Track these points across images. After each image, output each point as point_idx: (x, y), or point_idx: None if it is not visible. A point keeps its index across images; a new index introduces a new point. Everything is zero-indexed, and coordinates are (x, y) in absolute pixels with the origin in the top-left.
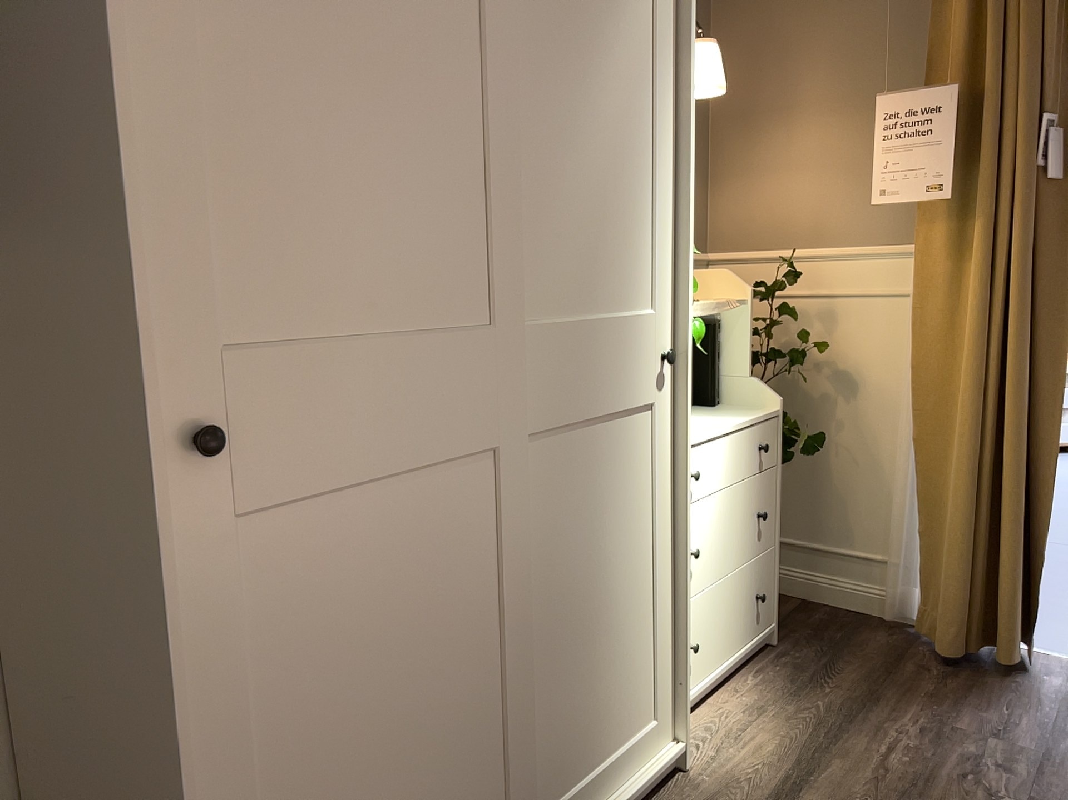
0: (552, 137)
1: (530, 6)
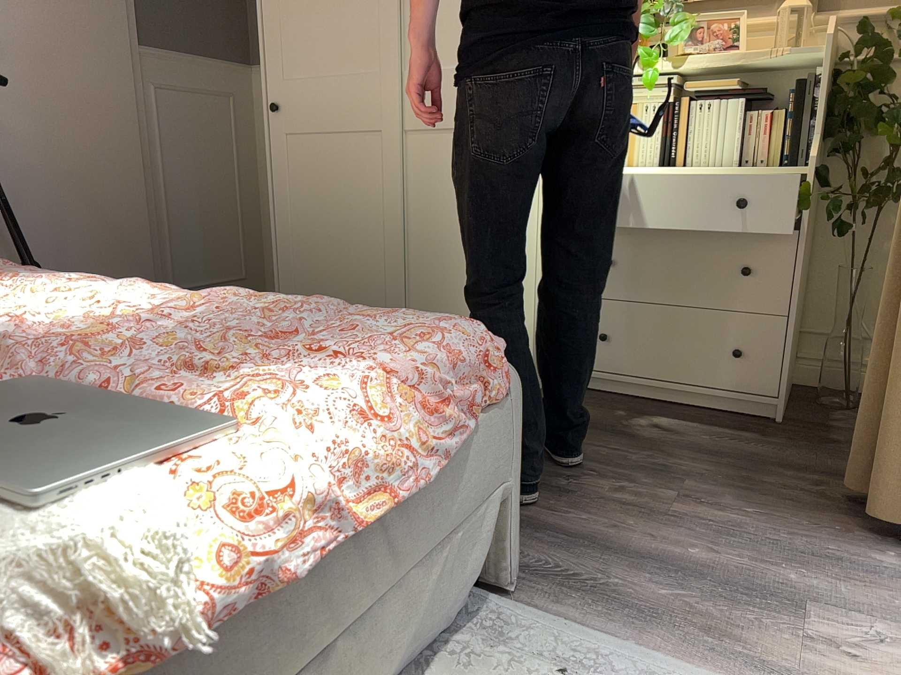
0: None
1: None
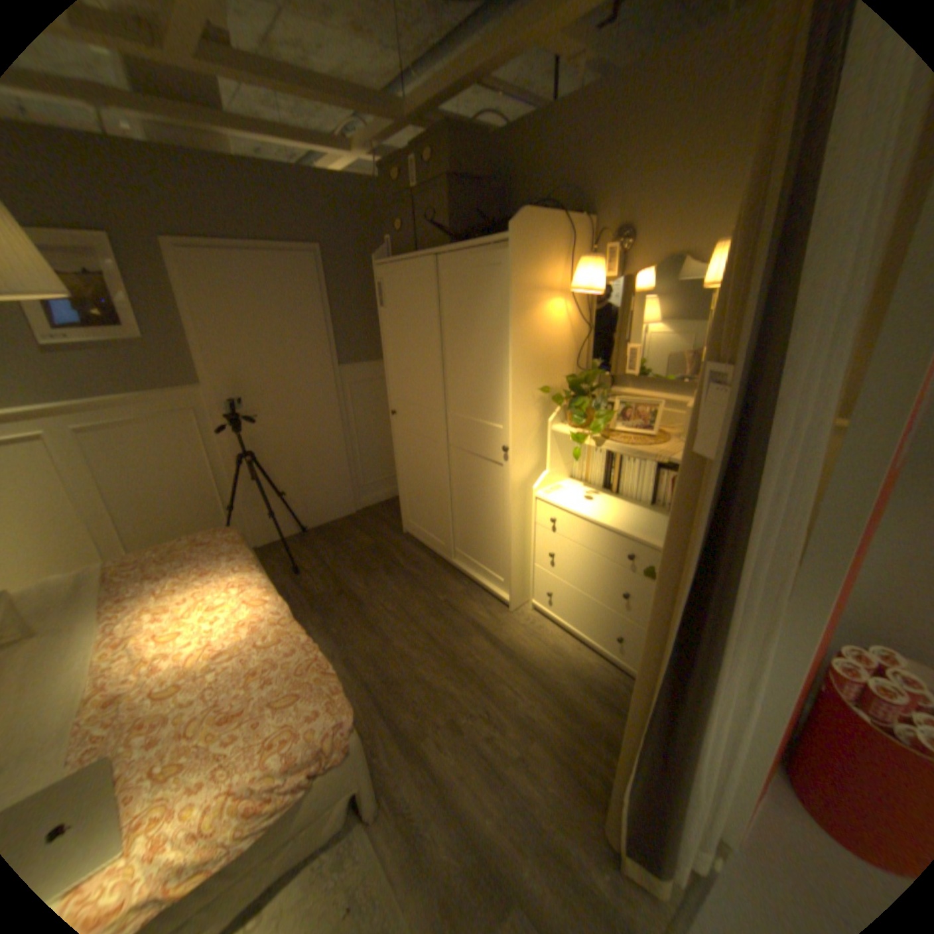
0: (457, 360)
1: (449, 319)
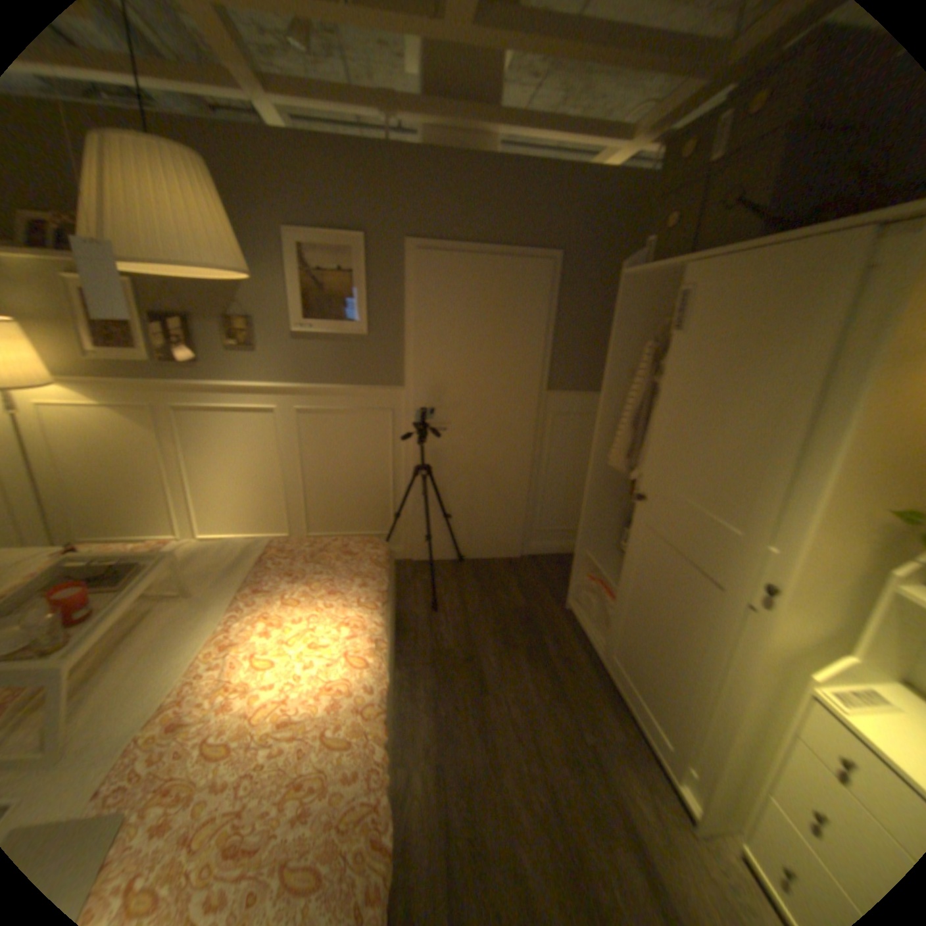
0: (720, 417)
1: (724, 353)
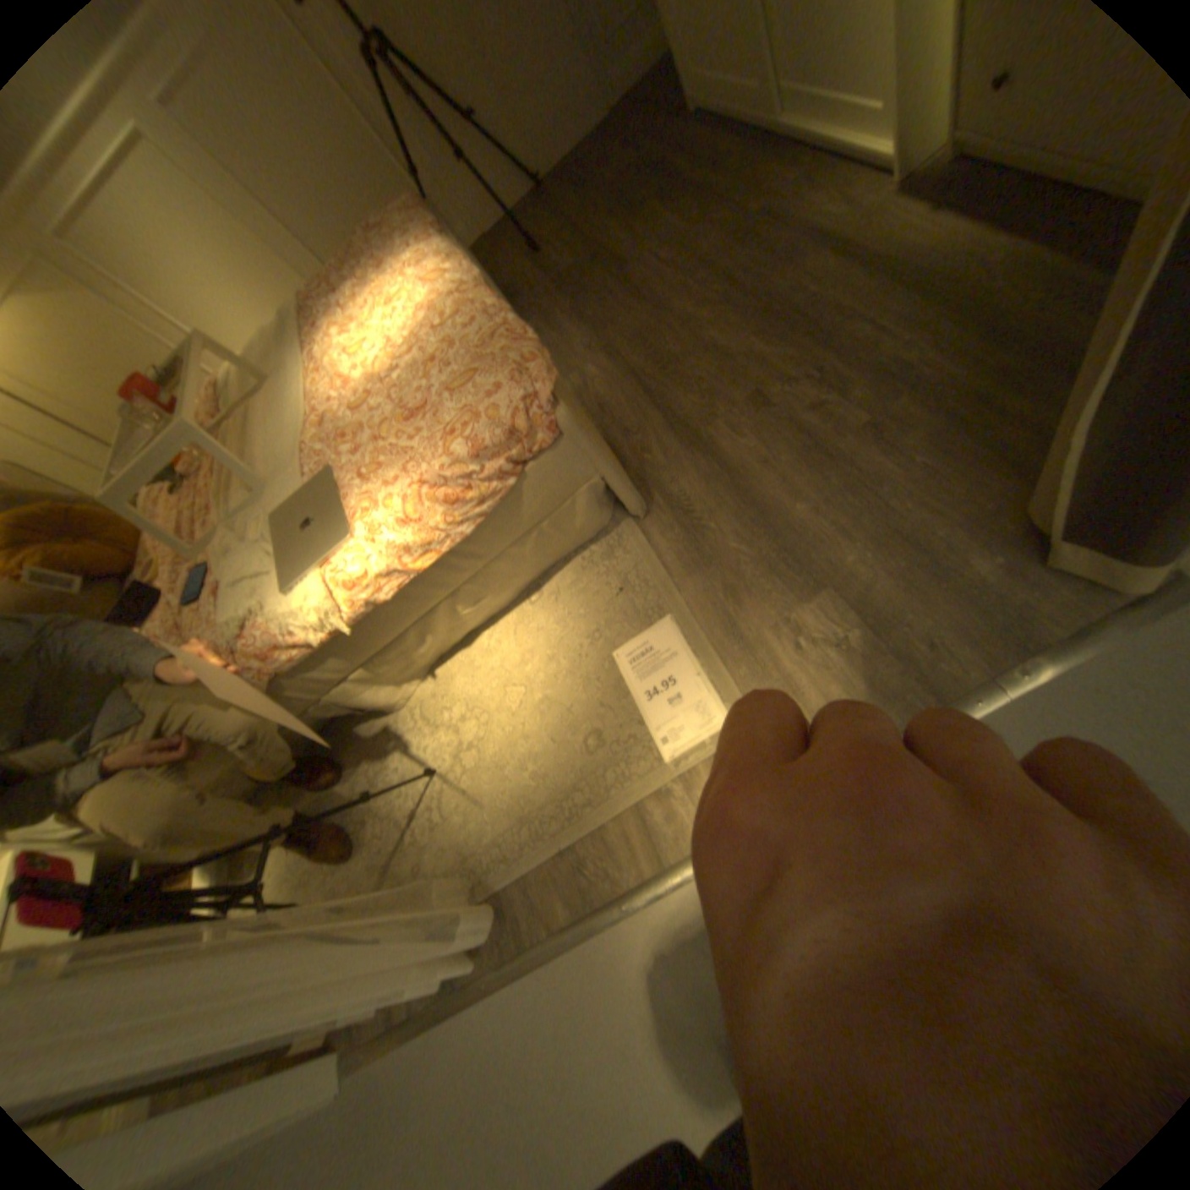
0: None
1: None
